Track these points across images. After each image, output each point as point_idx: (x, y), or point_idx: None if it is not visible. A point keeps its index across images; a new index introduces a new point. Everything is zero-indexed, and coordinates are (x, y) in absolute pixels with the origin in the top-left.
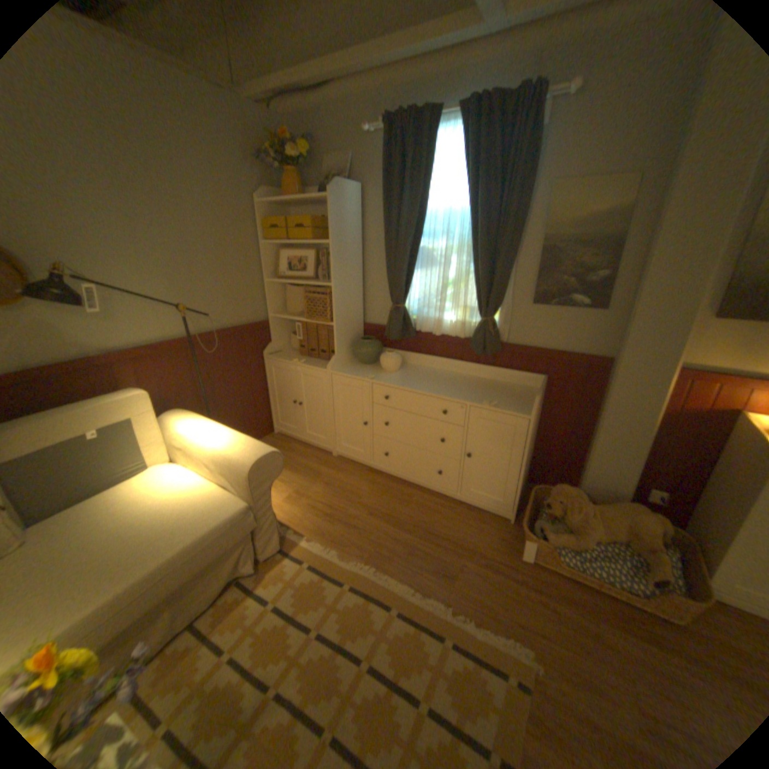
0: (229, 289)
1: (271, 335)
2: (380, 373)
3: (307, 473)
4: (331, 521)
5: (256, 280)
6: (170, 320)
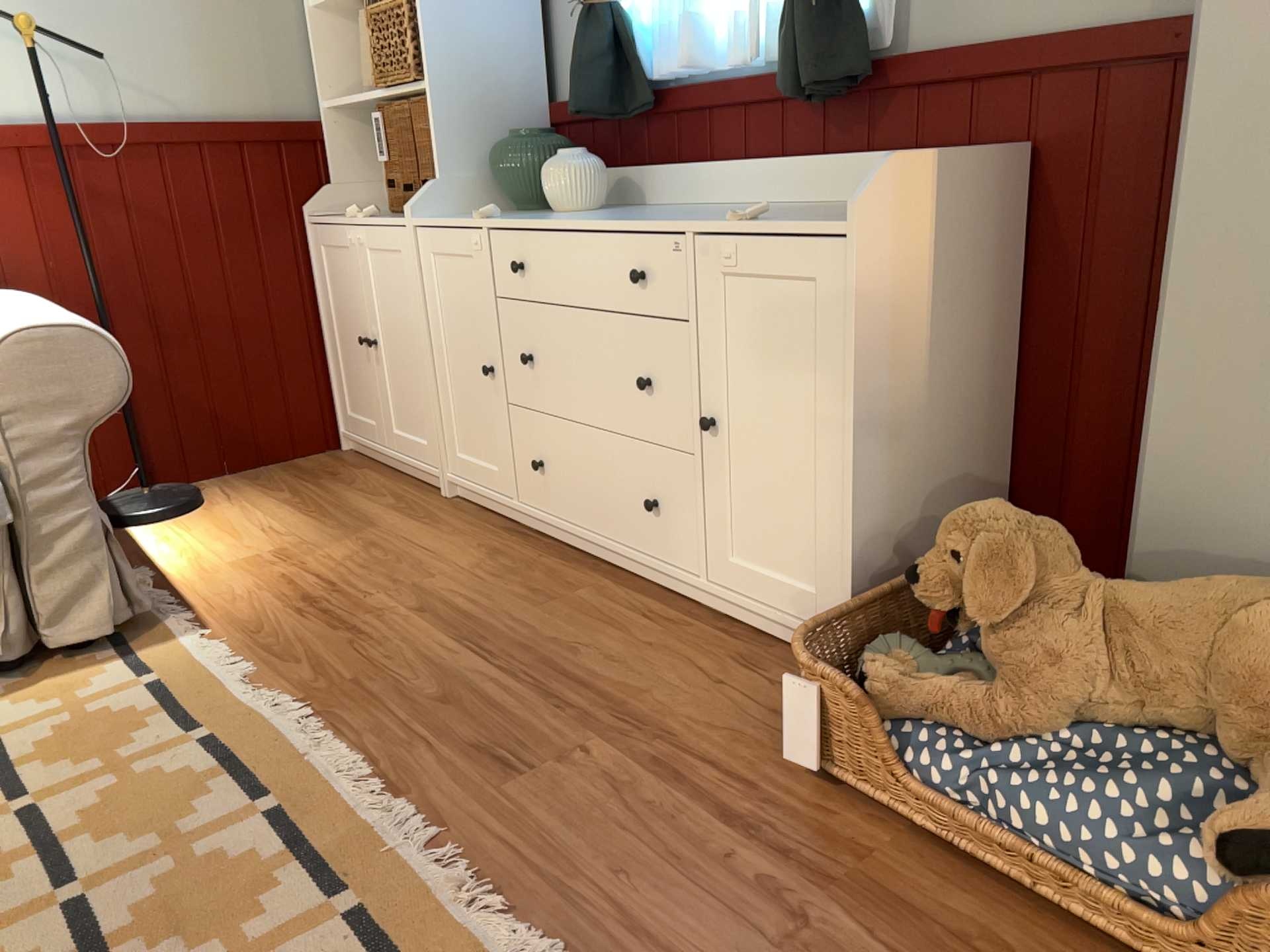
0: (202, 23)
1: (330, 168)
2: (534, 215)
3: (345, 520)
4: (309, 609)
5: (287, 9)
6: (31, 78)
